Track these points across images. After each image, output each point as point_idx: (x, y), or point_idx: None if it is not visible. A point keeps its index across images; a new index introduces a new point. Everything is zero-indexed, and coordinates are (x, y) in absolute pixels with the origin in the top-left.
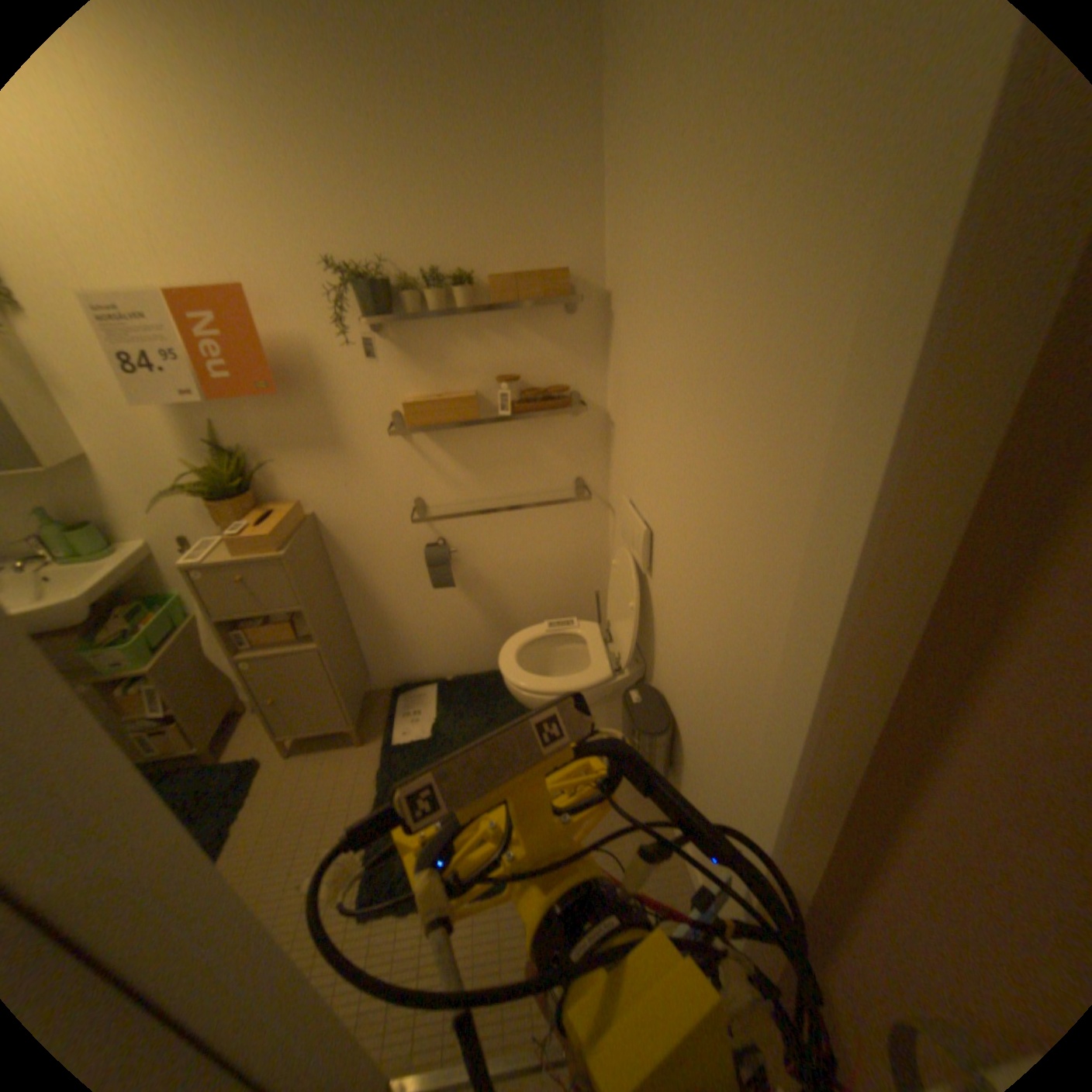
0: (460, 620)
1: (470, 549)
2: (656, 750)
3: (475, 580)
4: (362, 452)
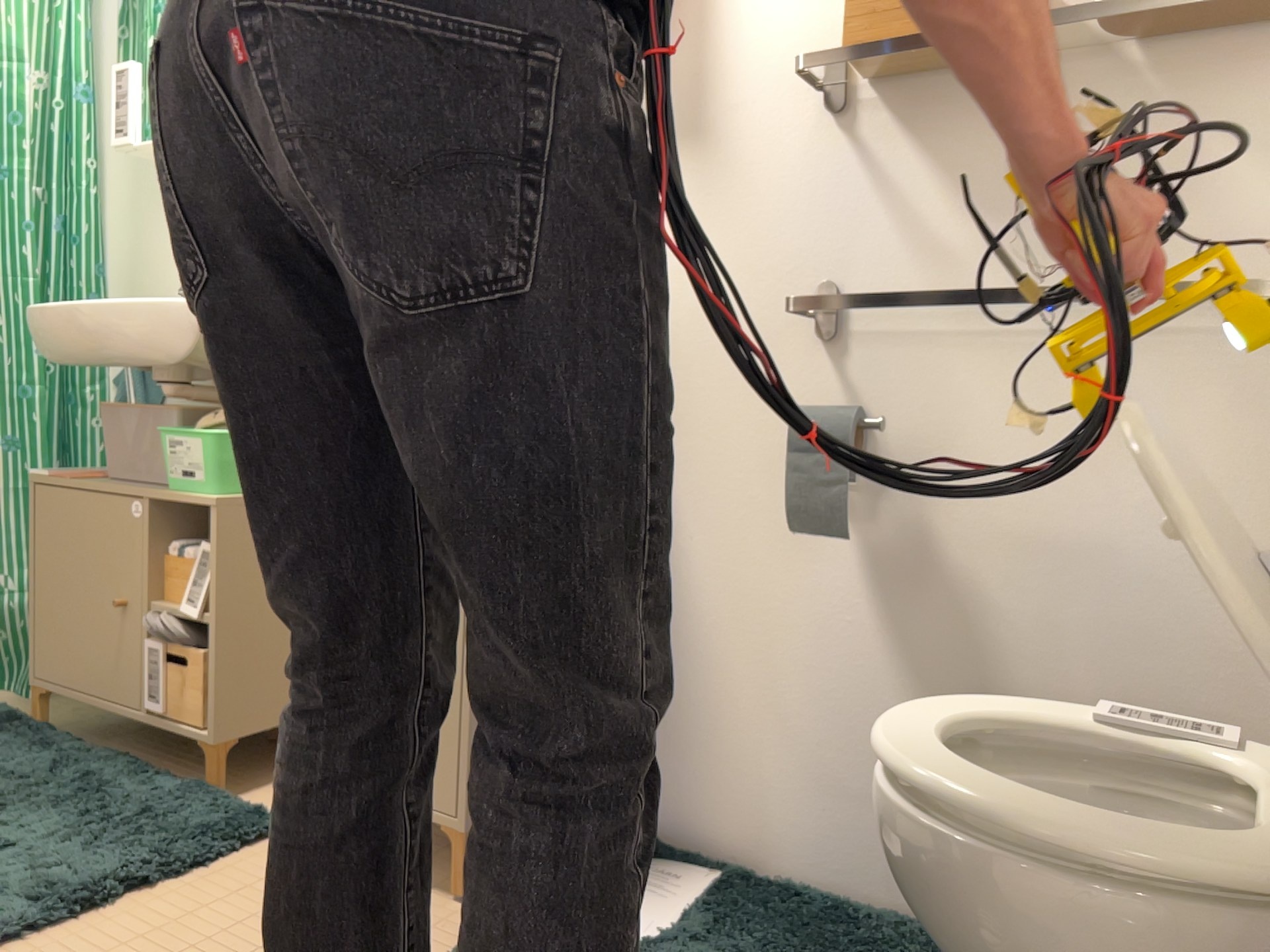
0: (846, 681)
1: (923, 453)
2: None
3: (917, 556)
4: (739, 157)
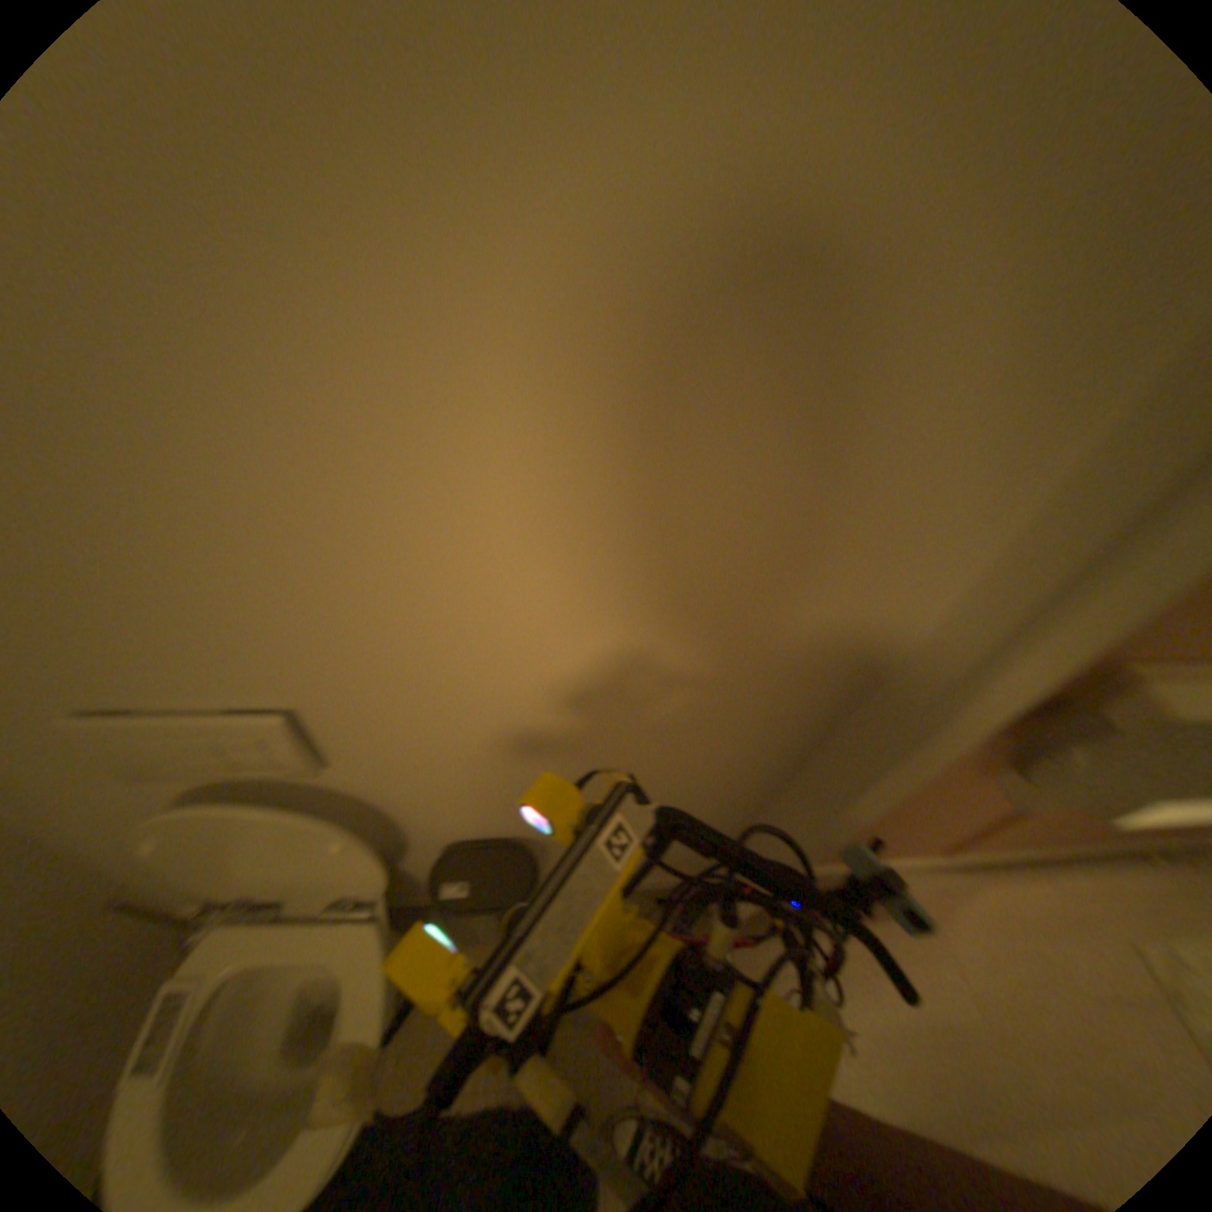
0: None
1: None
2: (532, 887)
3: None
4: None
